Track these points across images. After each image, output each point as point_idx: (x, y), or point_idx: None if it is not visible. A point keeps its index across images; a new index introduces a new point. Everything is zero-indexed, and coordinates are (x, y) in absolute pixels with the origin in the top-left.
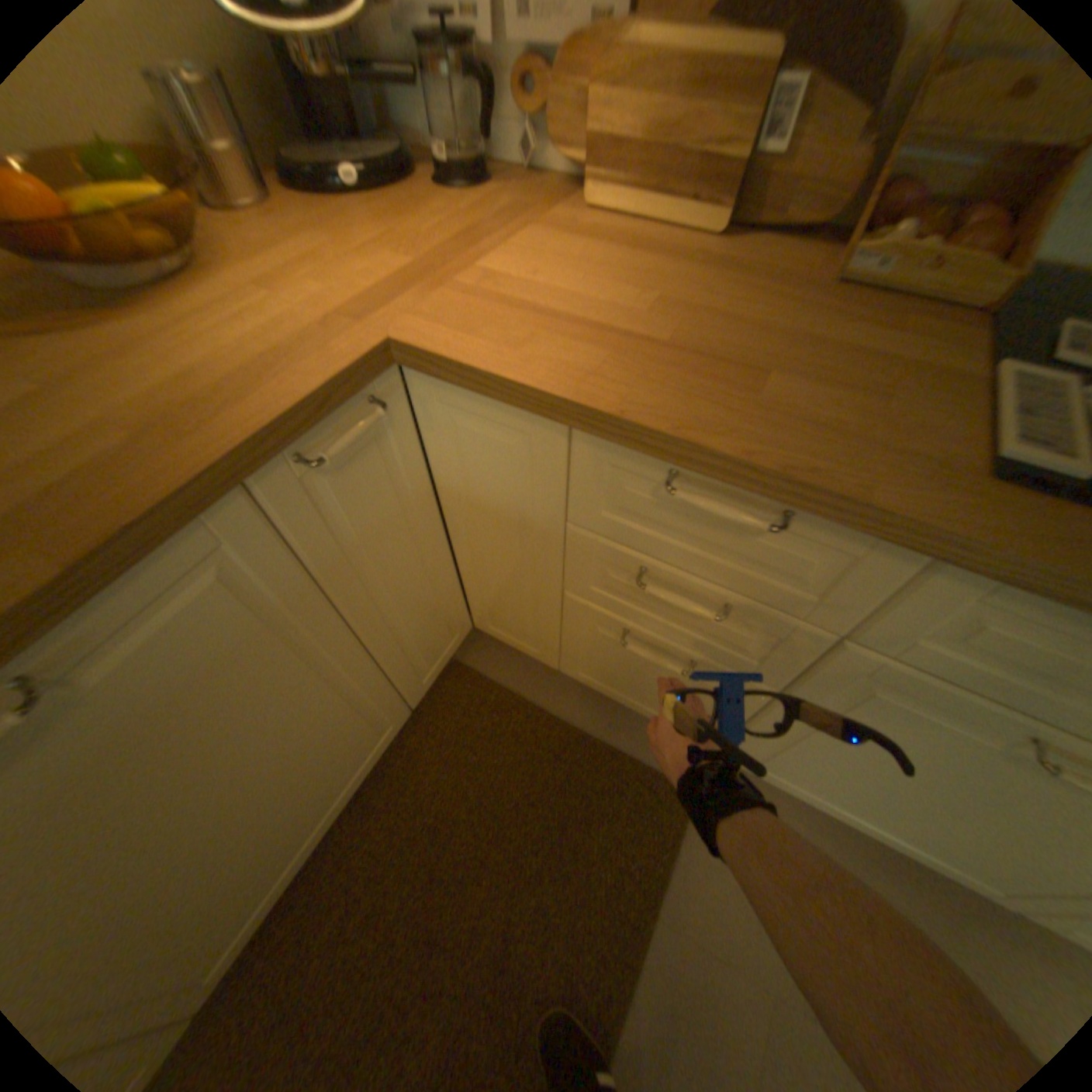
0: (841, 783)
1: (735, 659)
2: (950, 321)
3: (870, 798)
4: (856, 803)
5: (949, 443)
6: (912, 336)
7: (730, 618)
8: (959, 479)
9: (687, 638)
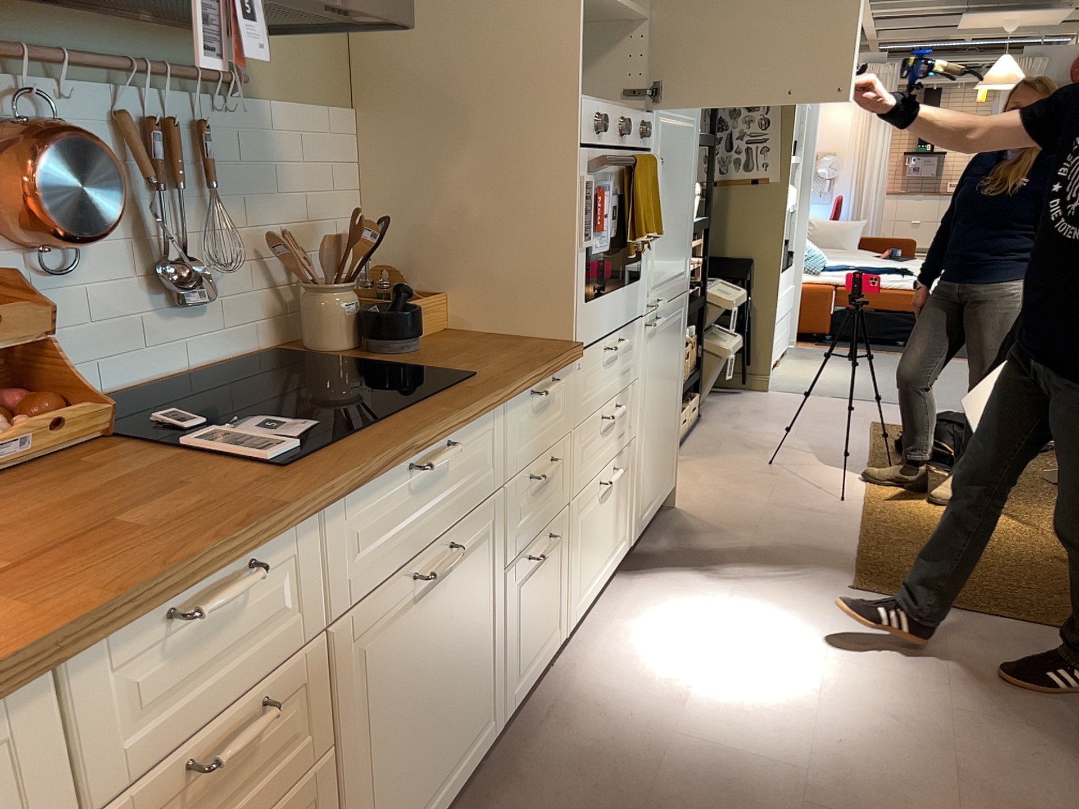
0: (405, 782)
1: (291, 767)
2: (105, 452)
3: (420, 764)
4: (421, 786)
5: (244, 477)
6: (113, 467)
7: (275, 707)
8: (278, 480)
9: (252, 808)
